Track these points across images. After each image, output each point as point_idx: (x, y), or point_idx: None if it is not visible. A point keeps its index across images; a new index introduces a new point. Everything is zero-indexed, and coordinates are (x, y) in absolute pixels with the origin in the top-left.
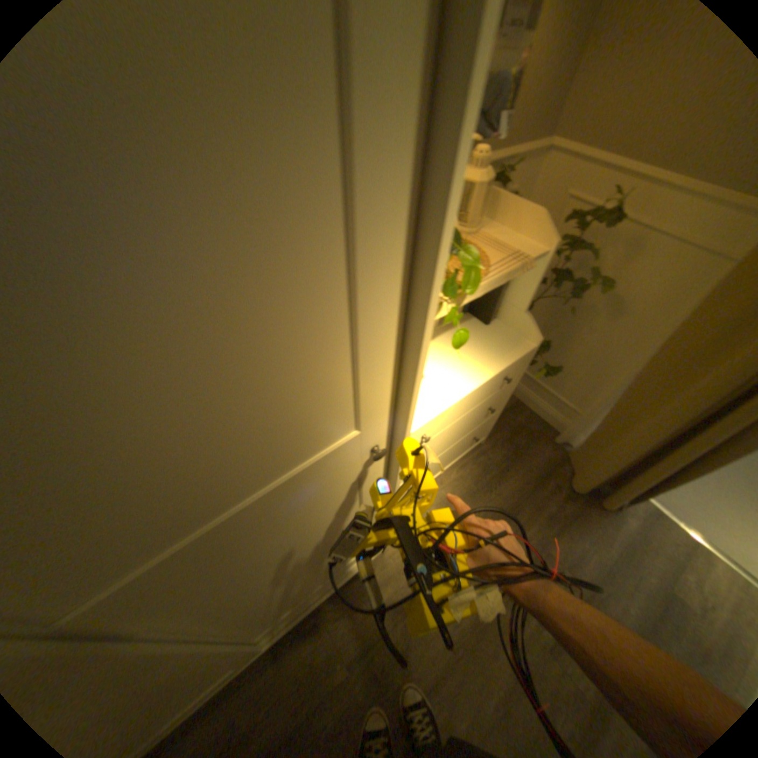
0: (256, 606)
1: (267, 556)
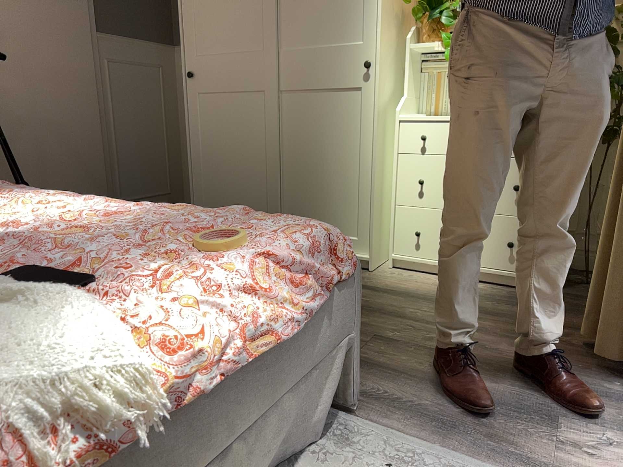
0: (298, 169)
1: (316, 110)
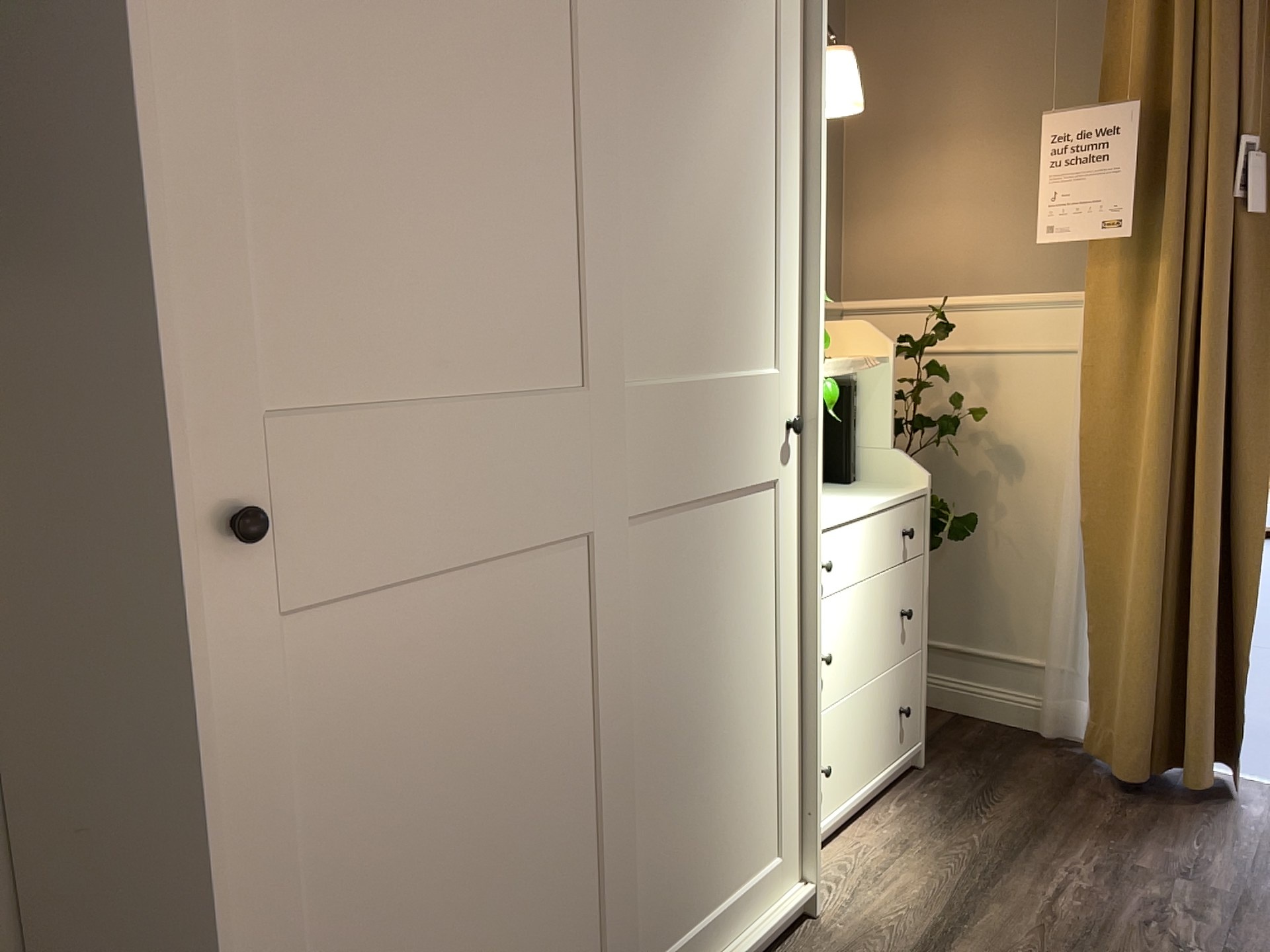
0: (662, 758)
1: (699, 558)
